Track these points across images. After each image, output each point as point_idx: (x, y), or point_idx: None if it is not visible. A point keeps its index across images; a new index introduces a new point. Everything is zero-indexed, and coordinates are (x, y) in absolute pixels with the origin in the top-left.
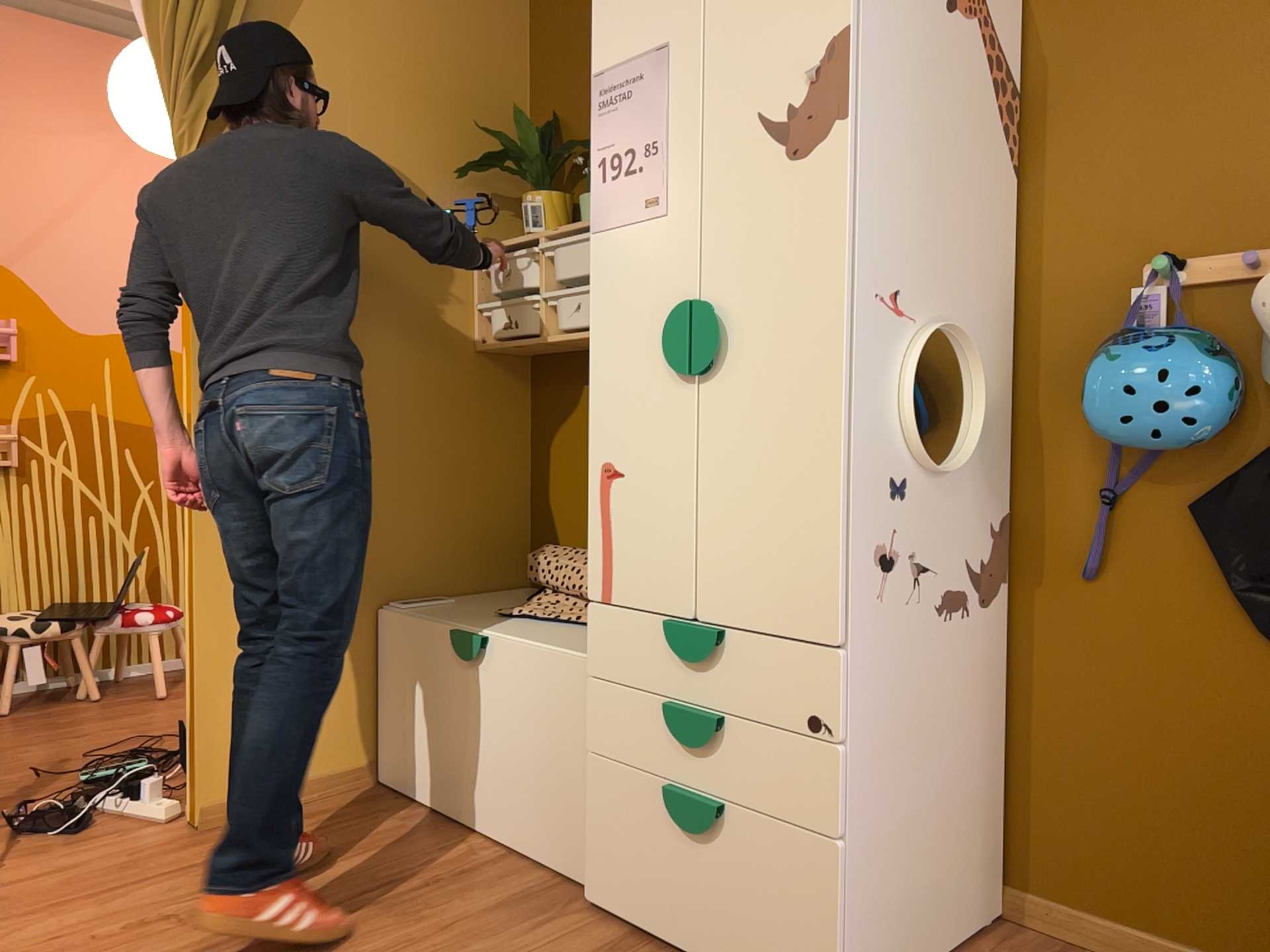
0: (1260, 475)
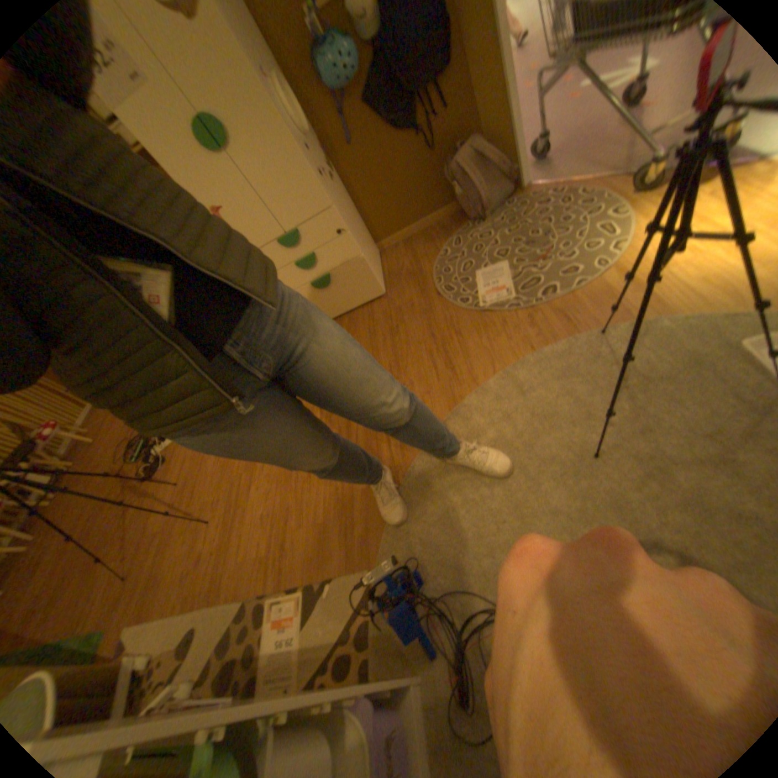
0: (374, 75)
